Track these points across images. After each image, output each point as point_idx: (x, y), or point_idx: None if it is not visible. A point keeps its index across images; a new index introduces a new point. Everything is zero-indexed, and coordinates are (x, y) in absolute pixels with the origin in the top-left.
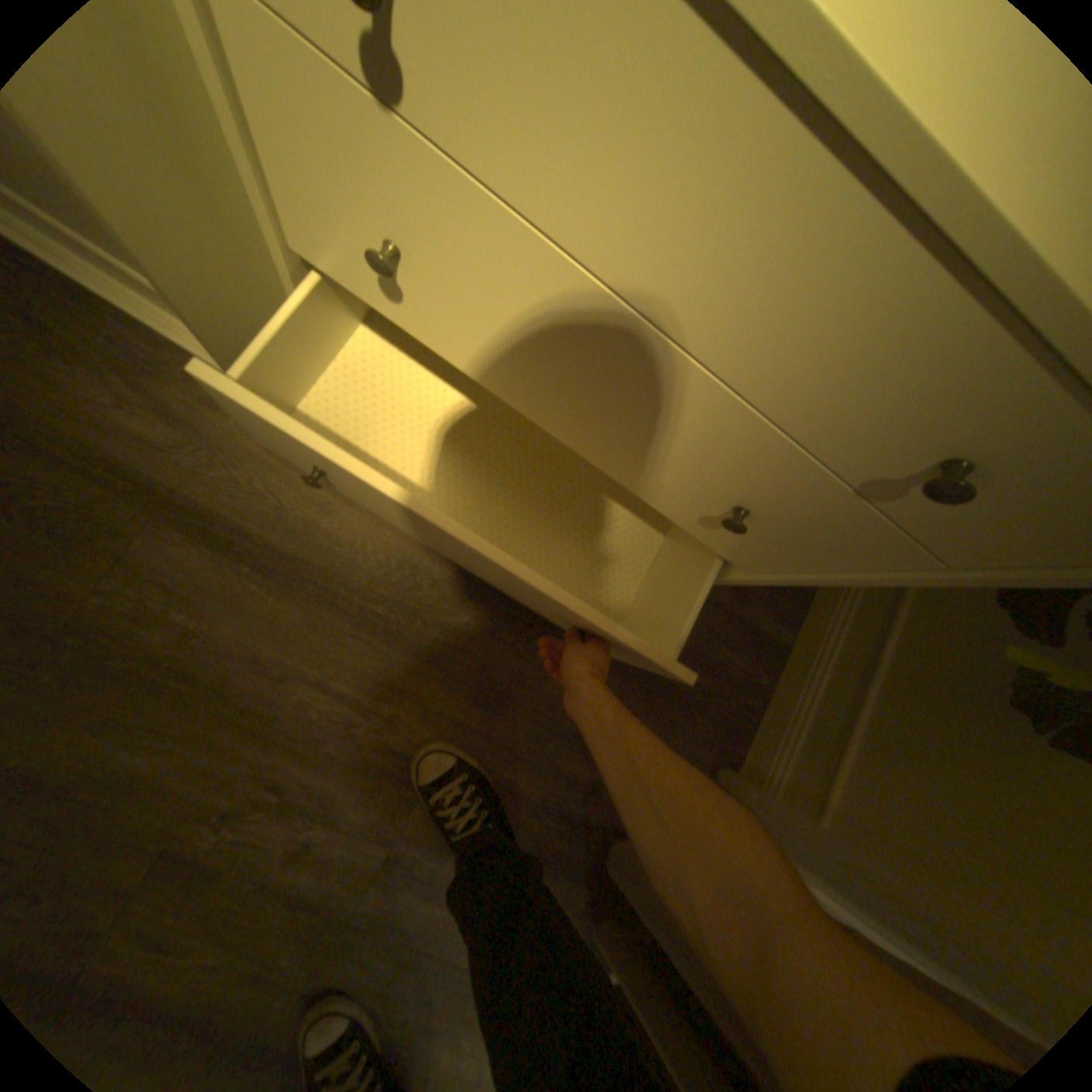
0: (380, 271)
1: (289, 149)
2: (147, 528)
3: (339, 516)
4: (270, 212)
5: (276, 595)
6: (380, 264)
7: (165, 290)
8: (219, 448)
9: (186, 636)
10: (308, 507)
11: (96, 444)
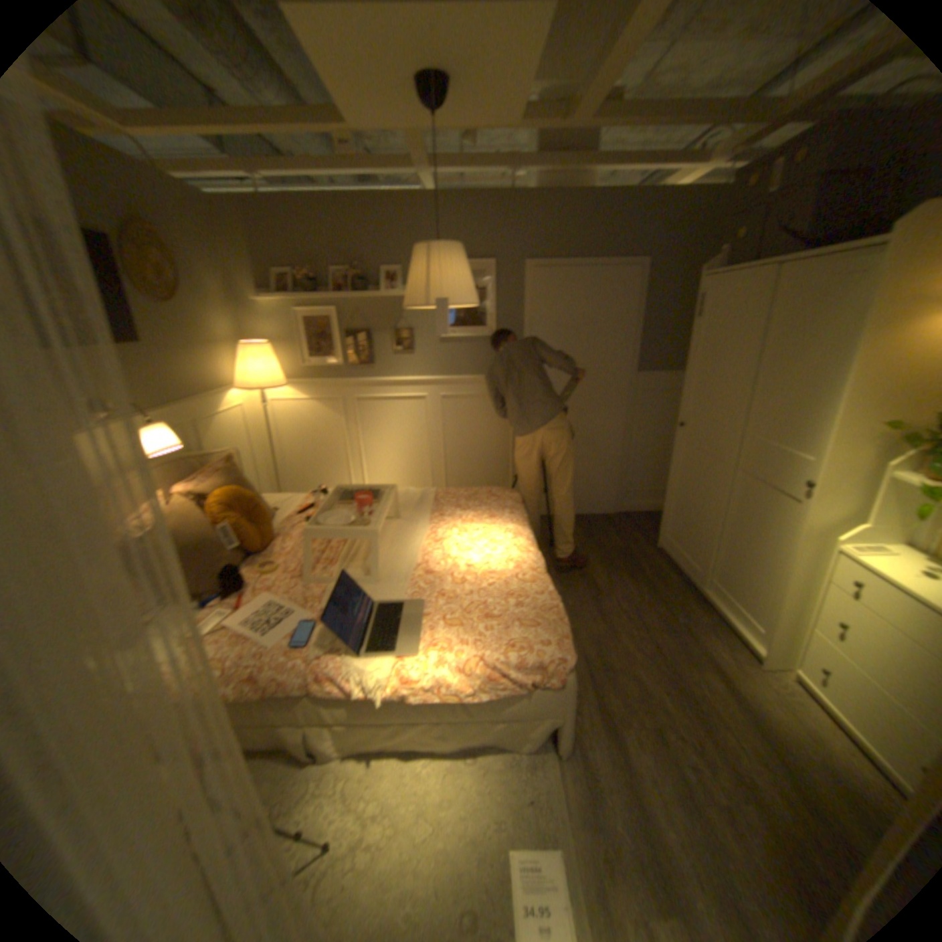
0: (842, 628)
1: (831, 607)
2: (712, 673)
3: (776, 712)
4: (816, 619)
5: (739, 711)
6: (843, 626)
7: (766, 631)
8: (745, 674)
9: (704, 698)
10: (765, 702)
11: (712, 654)
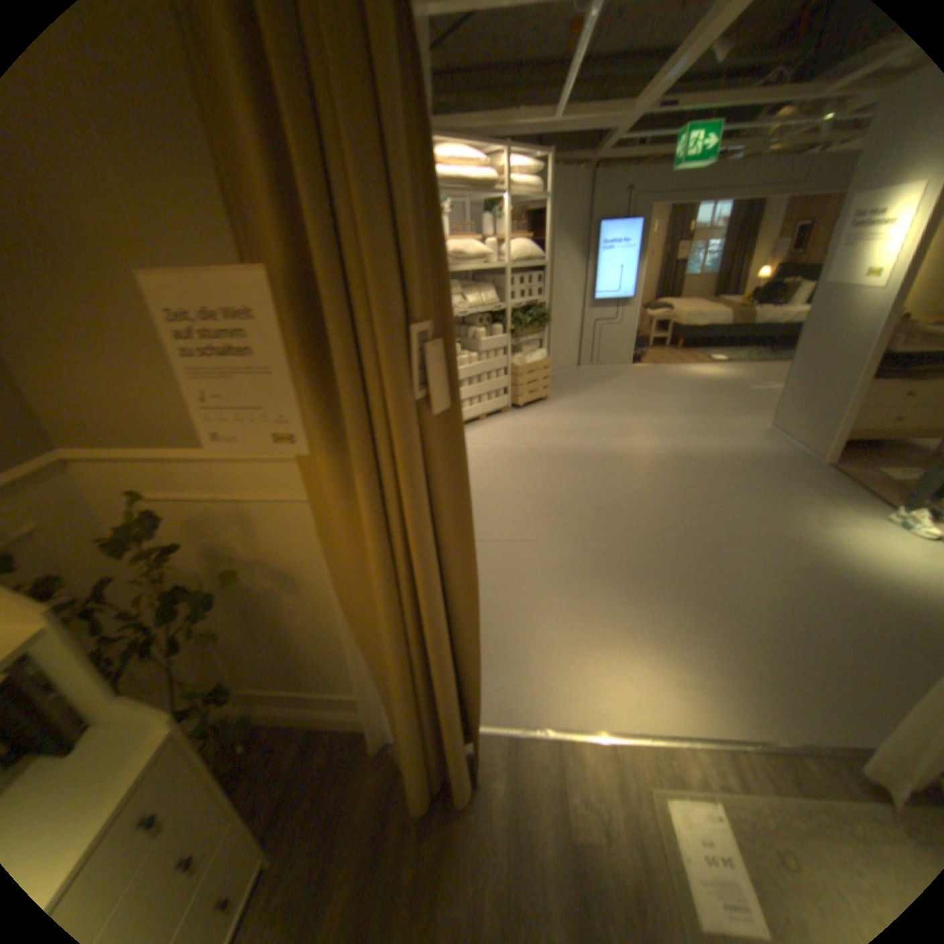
0: None
1: None
2: None
3: None
4: None
5: None
6: None
7: None
8: None
9: None
10: None
11: None
